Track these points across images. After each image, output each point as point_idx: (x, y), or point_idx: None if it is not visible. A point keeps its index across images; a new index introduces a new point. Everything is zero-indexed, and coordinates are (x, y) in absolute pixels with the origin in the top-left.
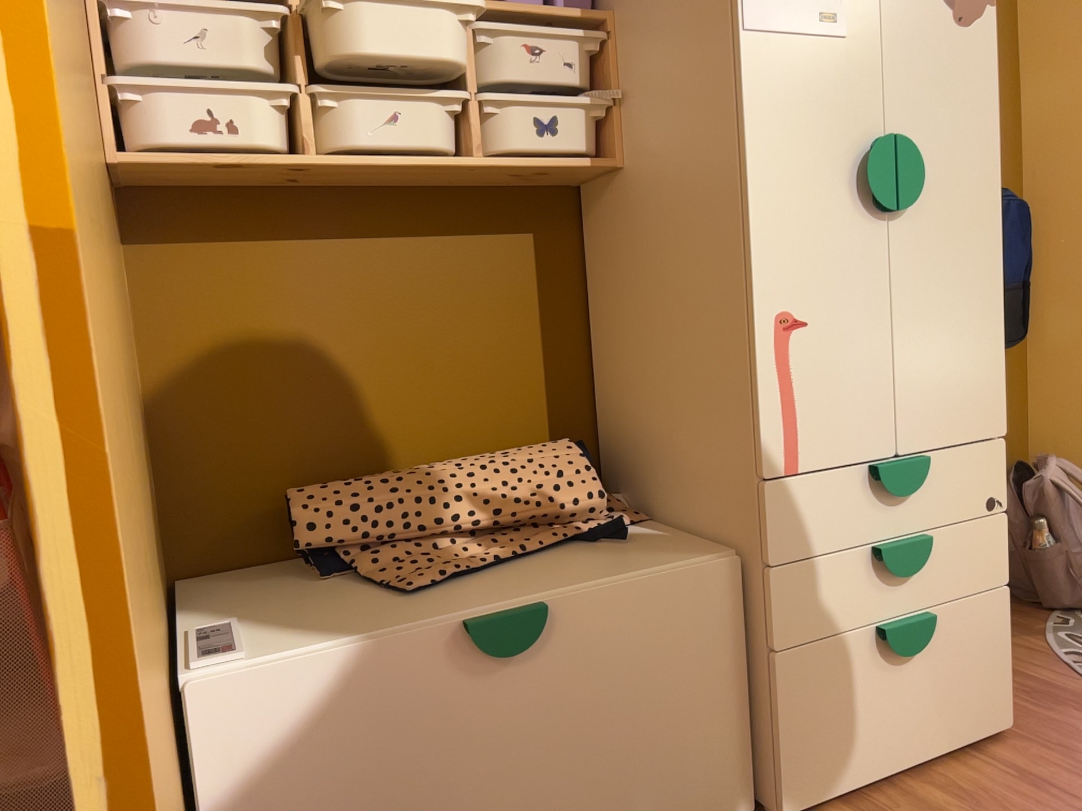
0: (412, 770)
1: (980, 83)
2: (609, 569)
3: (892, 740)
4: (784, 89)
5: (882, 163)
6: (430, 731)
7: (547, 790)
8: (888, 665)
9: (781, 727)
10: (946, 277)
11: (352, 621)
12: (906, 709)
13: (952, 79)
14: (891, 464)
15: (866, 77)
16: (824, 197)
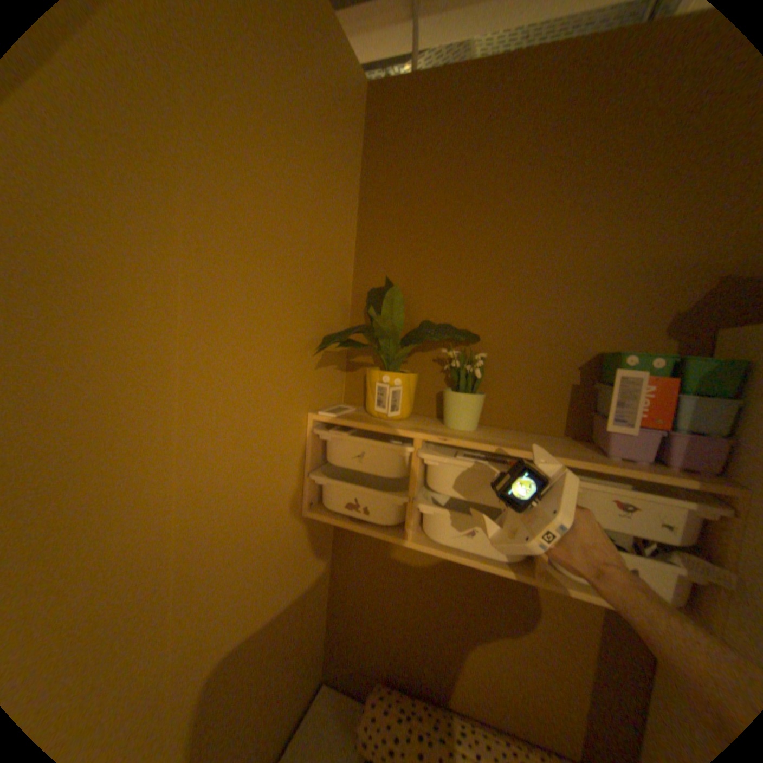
0: None
1: None
2: None
3: None
4: None
5: None
6: None
7: None
8: None
9: None
10: None
11: None
12: None
13: None
14: None
15: None
16: None
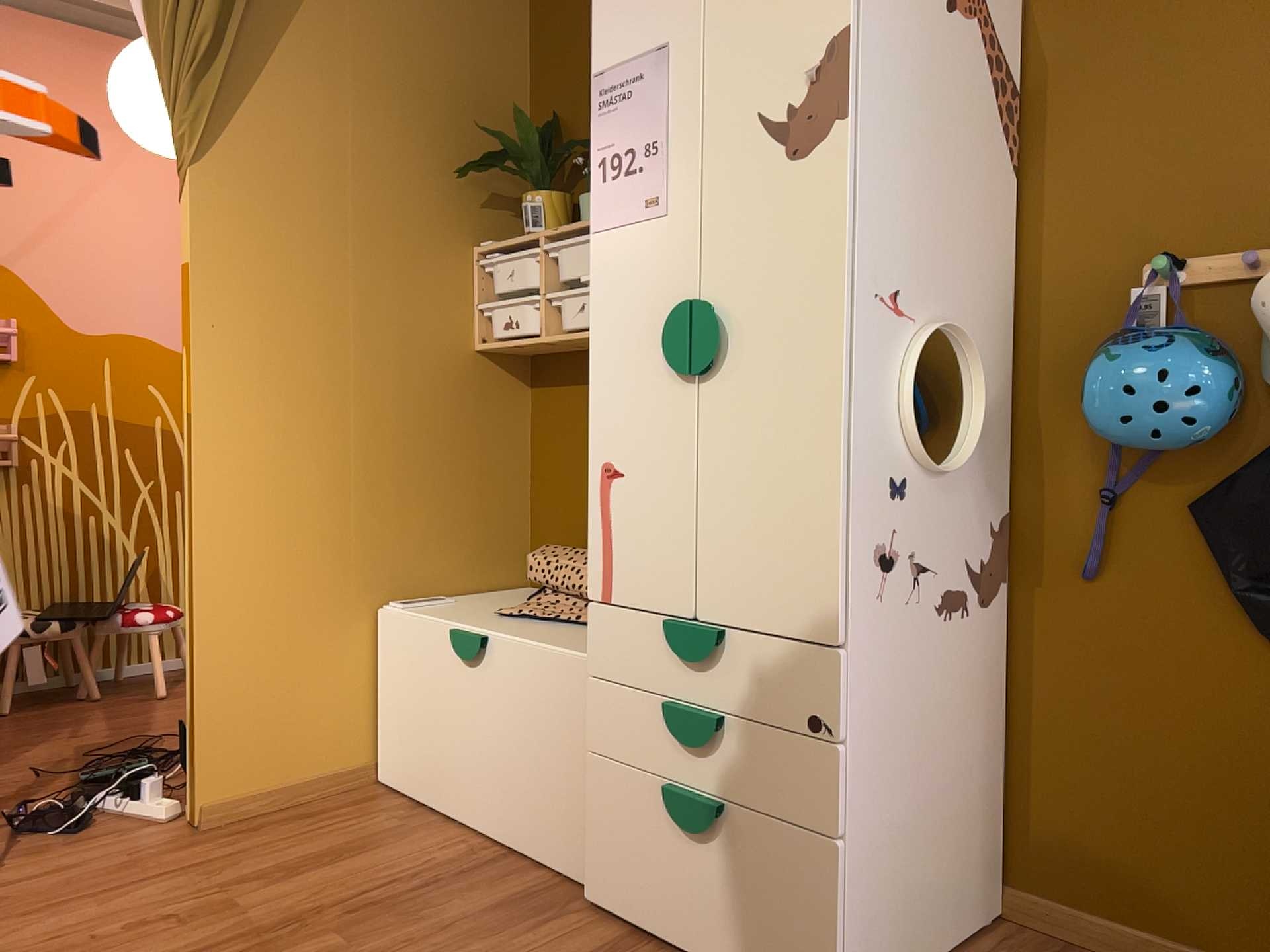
0: (434, 702)
1: (818, 218)
2: (551, 640)
3: (678, 914)
4: (616, 273)
5: (675, 329)
6: (441, 685)
7: (482, 762)
8: (678, 833)
9: (585, 819)
10: (761, 442)
11: (456, 613)
12: (694, 893)
13: (781, 222)
14: (674, 625)
15: (682, 245)
16: (641, 362)
